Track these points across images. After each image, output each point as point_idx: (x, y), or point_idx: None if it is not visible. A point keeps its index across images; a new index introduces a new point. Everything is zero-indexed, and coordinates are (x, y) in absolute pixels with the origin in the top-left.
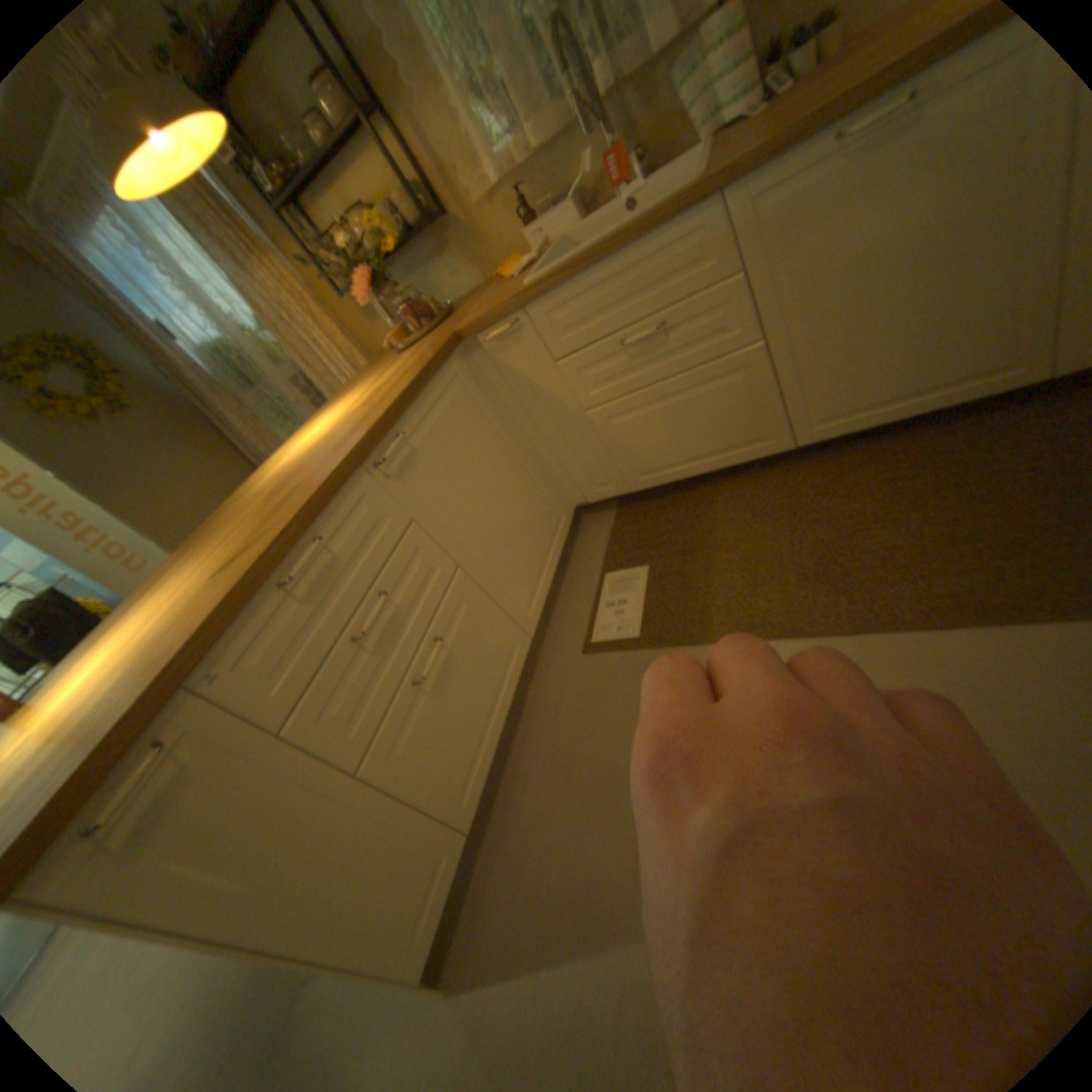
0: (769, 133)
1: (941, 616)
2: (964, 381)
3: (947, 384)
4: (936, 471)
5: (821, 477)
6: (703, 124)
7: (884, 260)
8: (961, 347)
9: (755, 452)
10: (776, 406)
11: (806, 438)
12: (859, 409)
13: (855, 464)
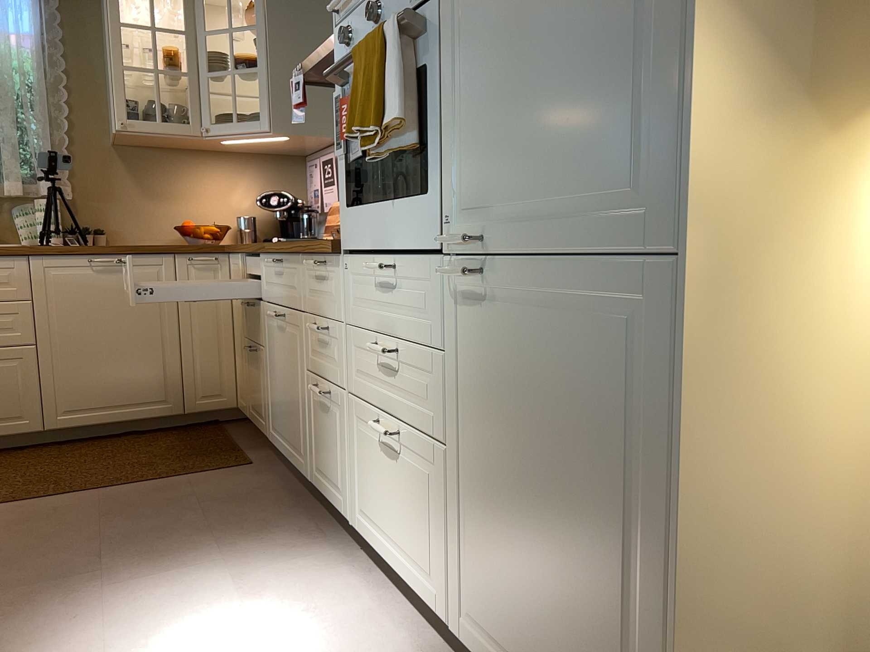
0: (59, 246)
1: (106, 485)
2: (144, 404)
3: (136, 404)
4: (125, 448)
5: (56, 453)
6: (27, 239)
7: (107, 323)
8: (142, 383)
9: (11, 429)
10: (35, 394)
11: (51, 424)
12: (88, 409)
13: (81, 448)
